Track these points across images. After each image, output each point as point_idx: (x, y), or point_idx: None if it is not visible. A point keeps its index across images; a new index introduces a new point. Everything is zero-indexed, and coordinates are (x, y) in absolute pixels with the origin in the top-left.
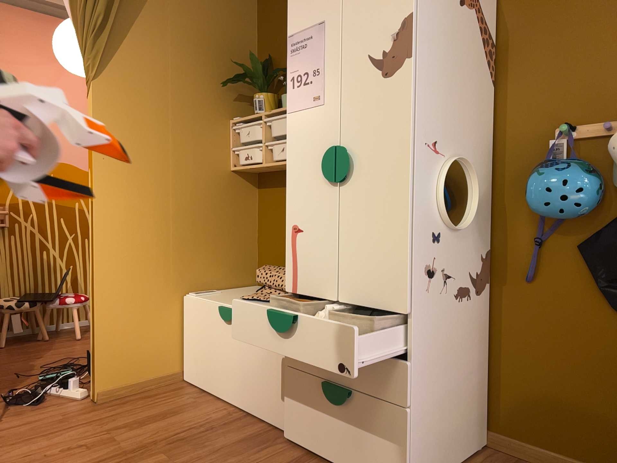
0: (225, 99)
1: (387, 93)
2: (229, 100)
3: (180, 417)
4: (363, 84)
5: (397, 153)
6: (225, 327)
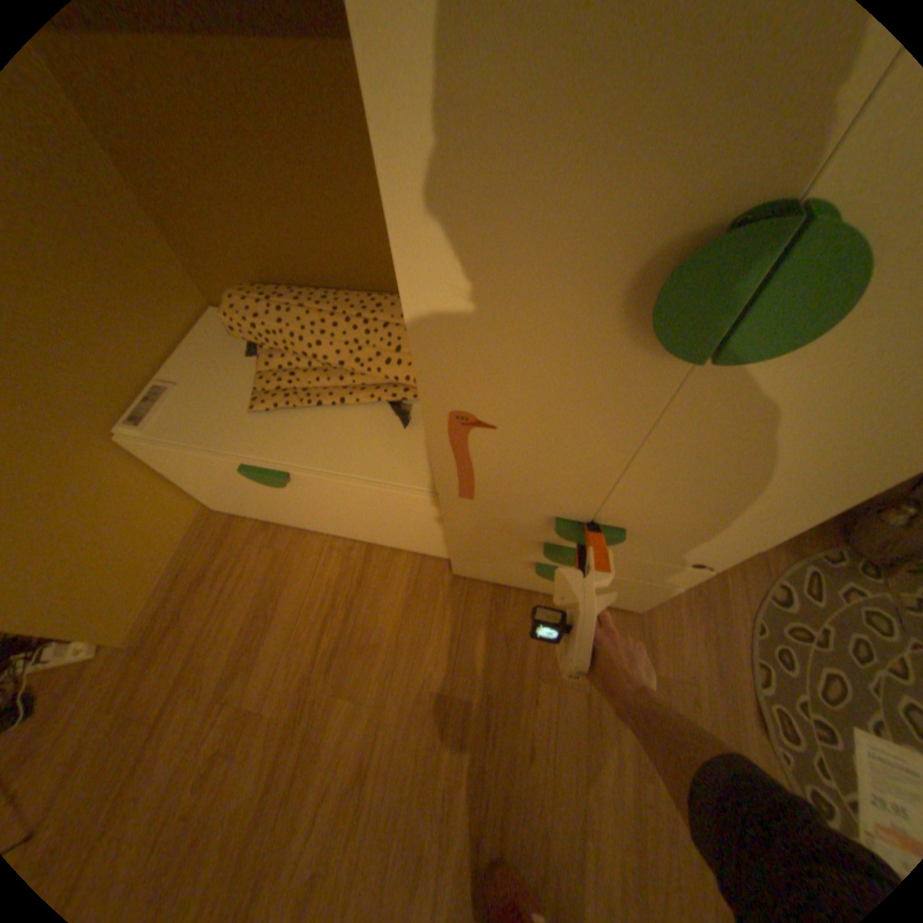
0: None
1: None
2: None
3: (288, 602)
4: None
5: None
6: (272, 484)
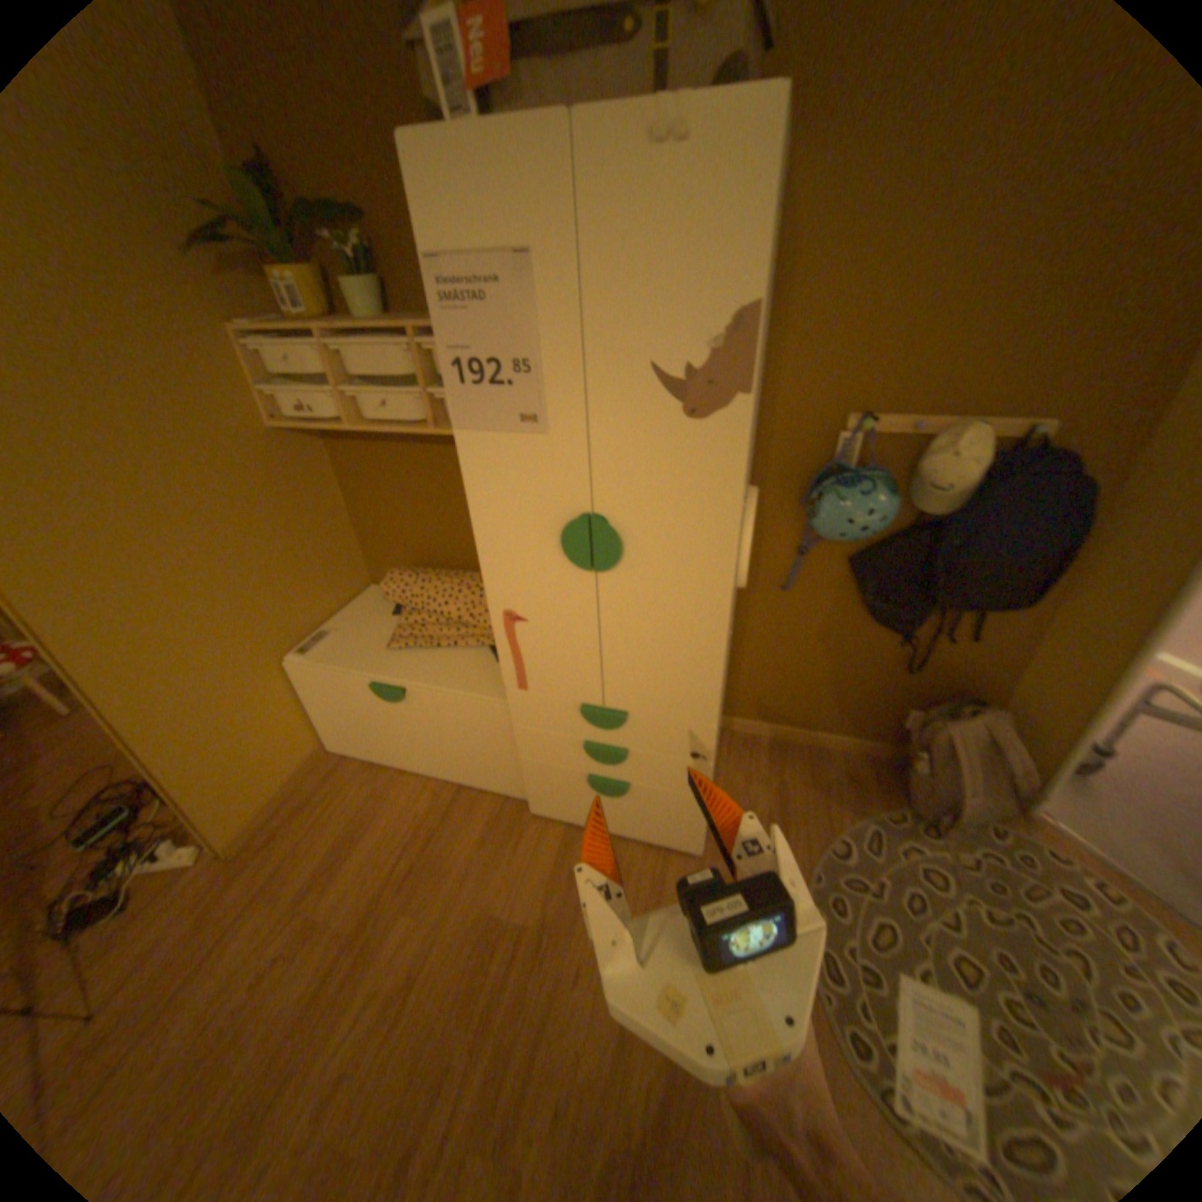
0: (193, 278)
1: (695, 448)
2: (203, 277)
3: (376, 832)
4: (640, 419)
5: (709, 547)
6: (390, 706)
